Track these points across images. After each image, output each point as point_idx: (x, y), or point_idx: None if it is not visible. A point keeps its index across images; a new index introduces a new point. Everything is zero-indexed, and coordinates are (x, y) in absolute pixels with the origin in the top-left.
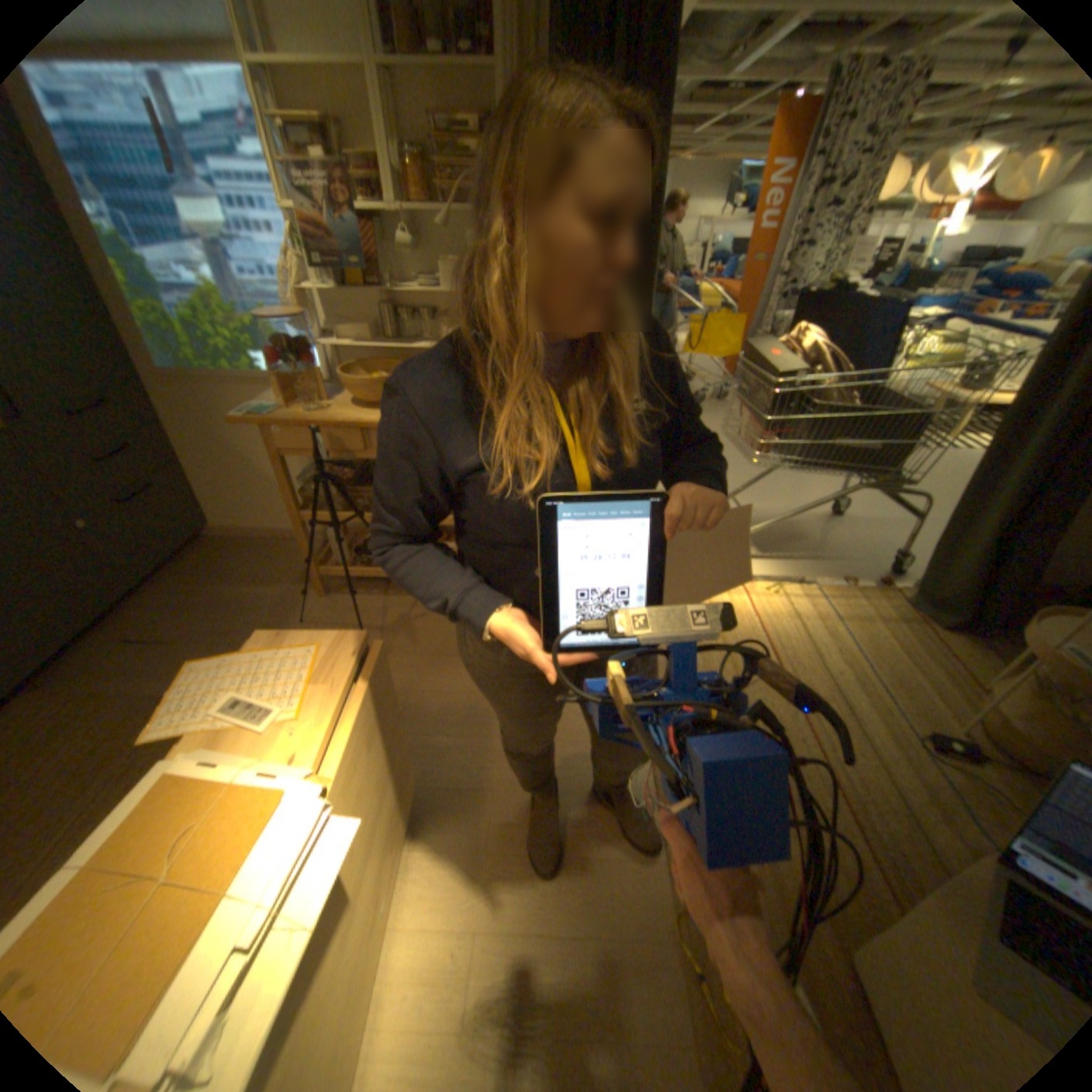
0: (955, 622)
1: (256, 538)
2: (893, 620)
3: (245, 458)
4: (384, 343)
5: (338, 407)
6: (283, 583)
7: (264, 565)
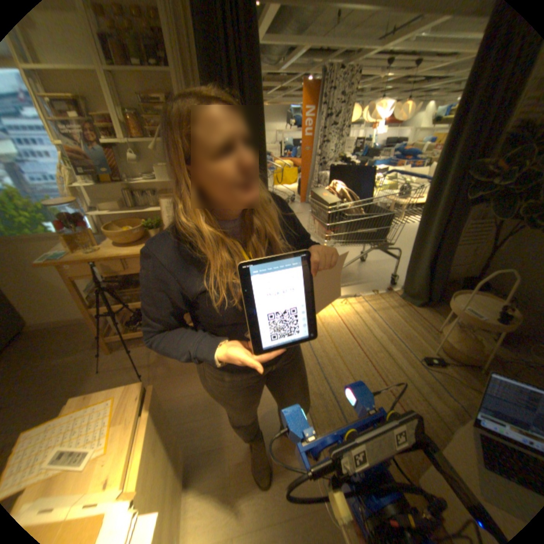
0: (421, 304)
1: (60, 327)
2: (397, 307)
3: (47, 282)
4: (127, 209)
5: (104, 248)
6: (82, 351)
7: (67, 342)
